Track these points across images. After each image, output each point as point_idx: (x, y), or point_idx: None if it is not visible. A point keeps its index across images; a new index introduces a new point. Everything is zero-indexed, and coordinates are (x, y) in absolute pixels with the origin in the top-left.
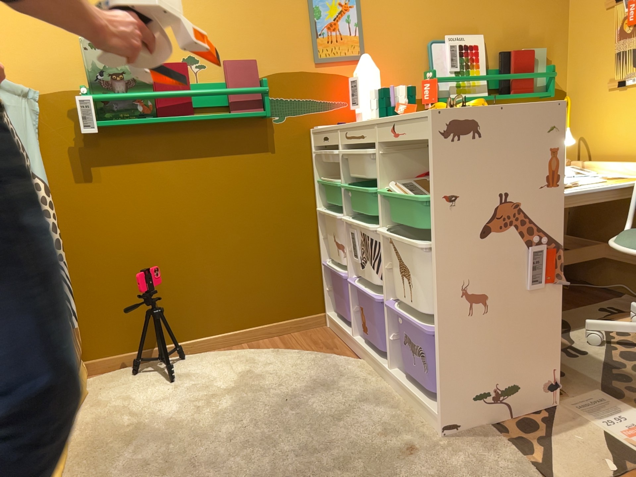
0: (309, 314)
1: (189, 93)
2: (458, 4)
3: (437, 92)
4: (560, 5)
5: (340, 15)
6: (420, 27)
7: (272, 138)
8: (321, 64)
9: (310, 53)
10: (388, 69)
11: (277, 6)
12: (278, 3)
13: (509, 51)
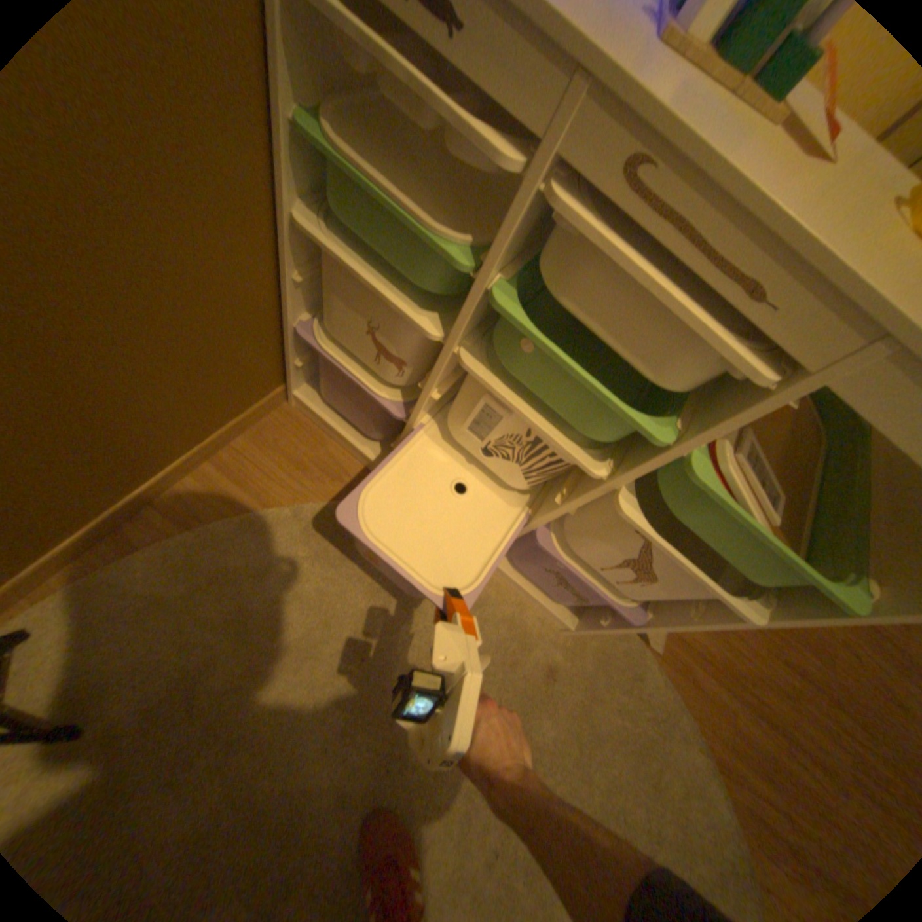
0: (258, 401)
1: None
2: None
3: None
4: None
5: None
6: None
7: None
8: None
9: None
10: None
11: None
12: None
13: None
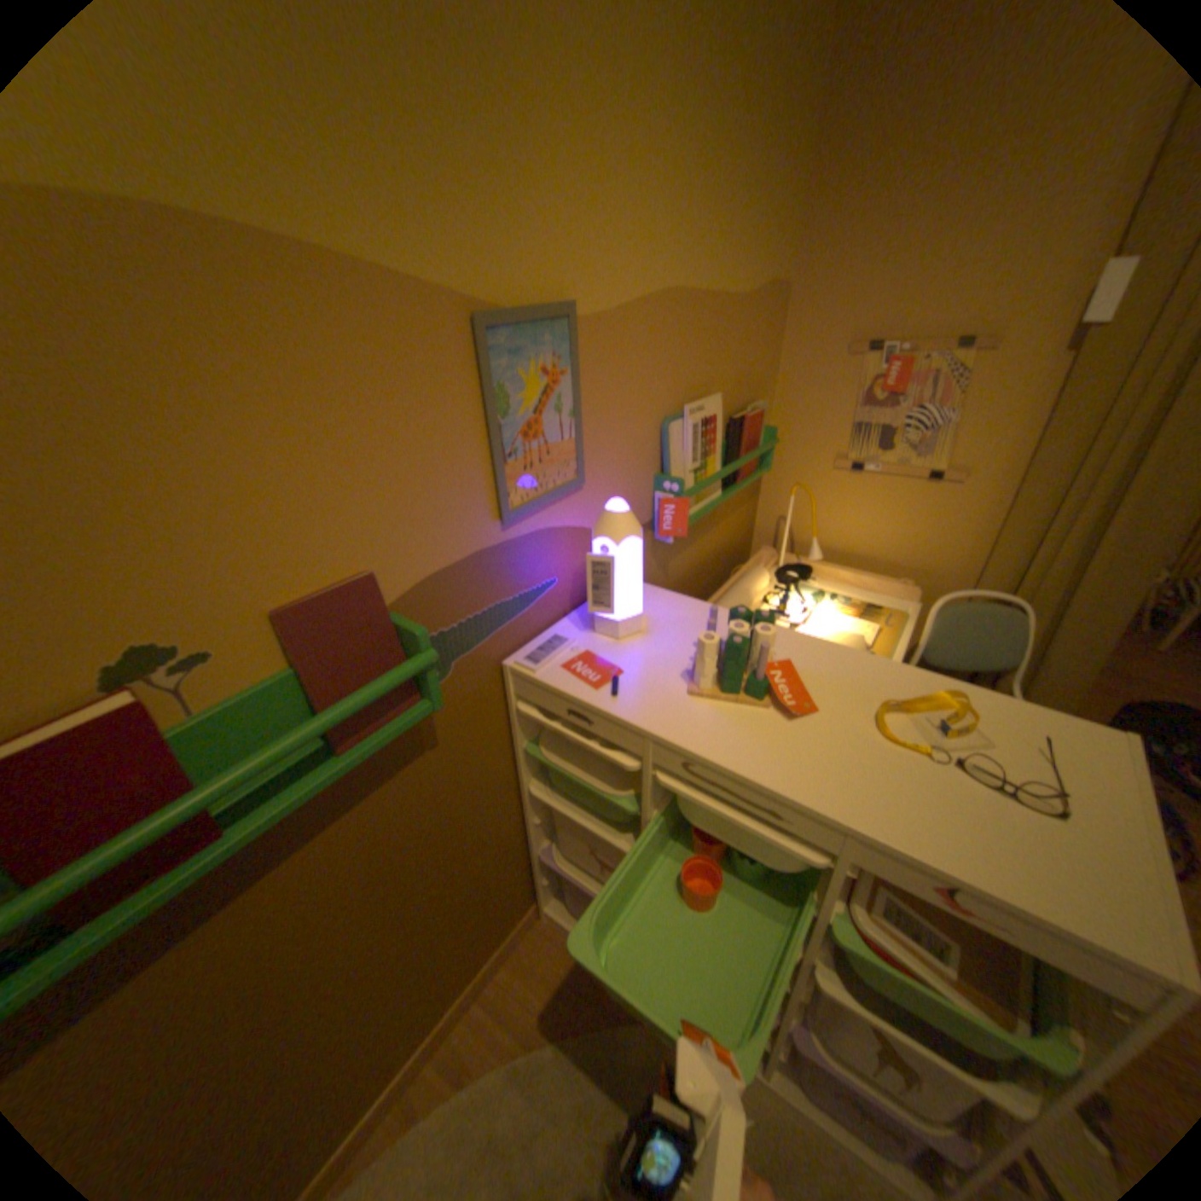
0: (515, 926)
1: (197, 809)
2: (700, 338)
3: (688, 519)
4: (781, 325)
5: (546, 396)
6: (656, 393)
7: (431, 723)
8: (515, 521)
9: (492, 502)
10: (615, 487)
11: (405, 396)
12: (406, 385)
13: (745, 415)
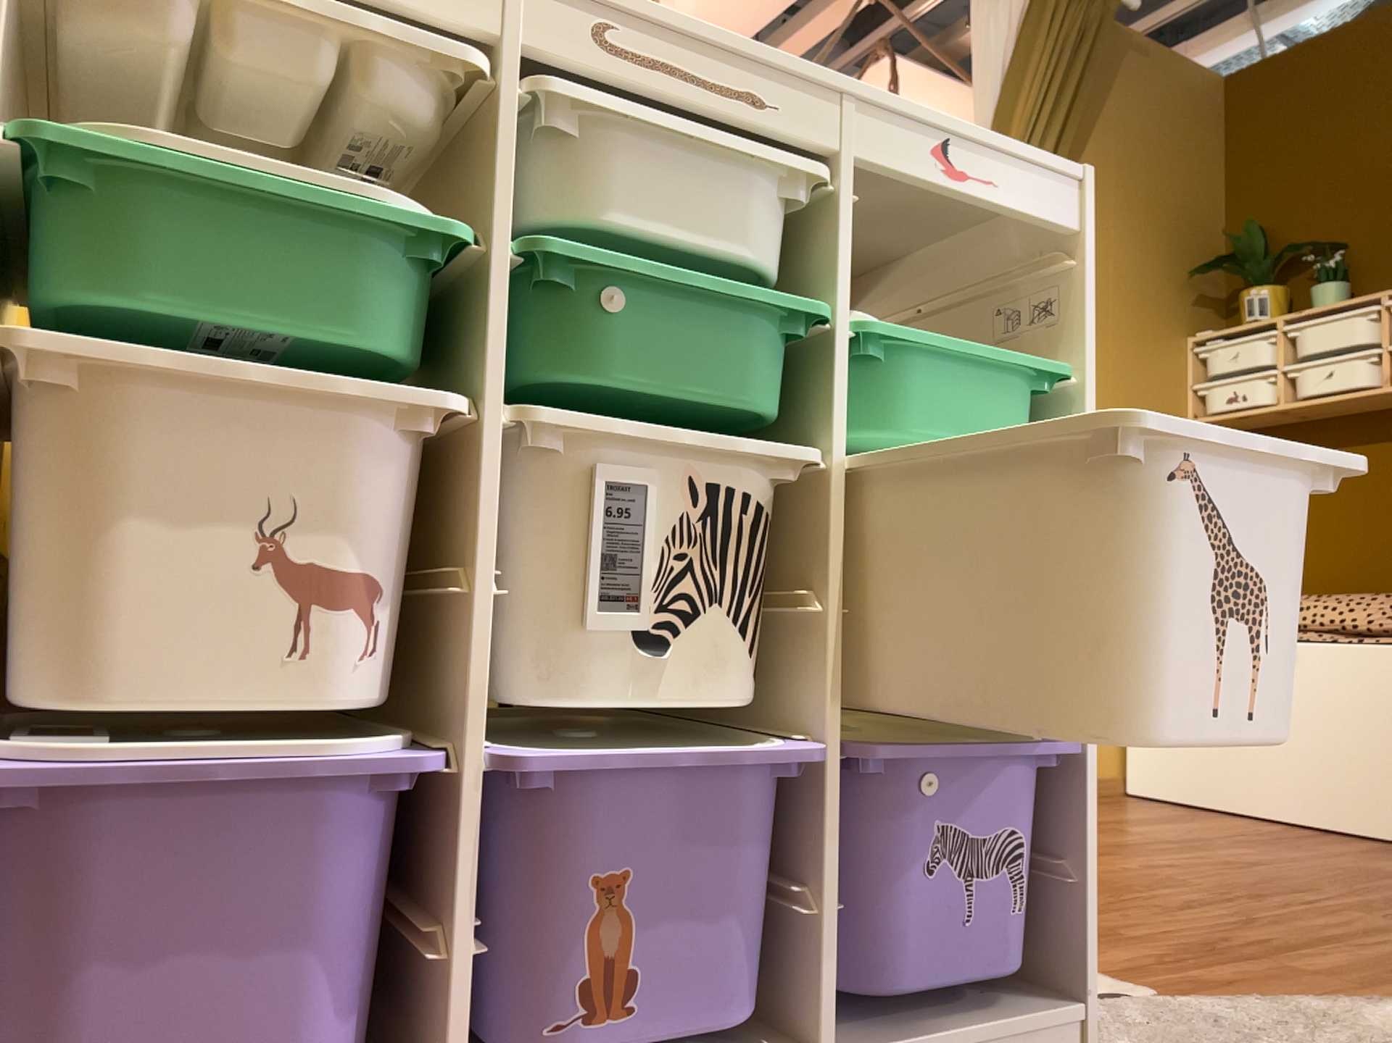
0: None
1: None
2: None
3: None
4: None
5: None
6: None
7: None
8: None
9: None
10: None
11: None
12: None
13: None
